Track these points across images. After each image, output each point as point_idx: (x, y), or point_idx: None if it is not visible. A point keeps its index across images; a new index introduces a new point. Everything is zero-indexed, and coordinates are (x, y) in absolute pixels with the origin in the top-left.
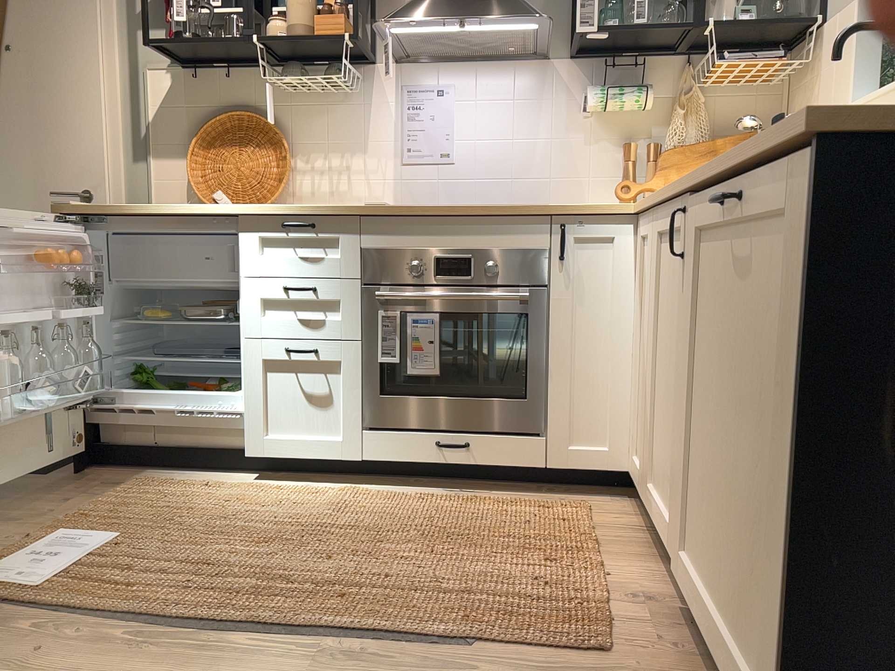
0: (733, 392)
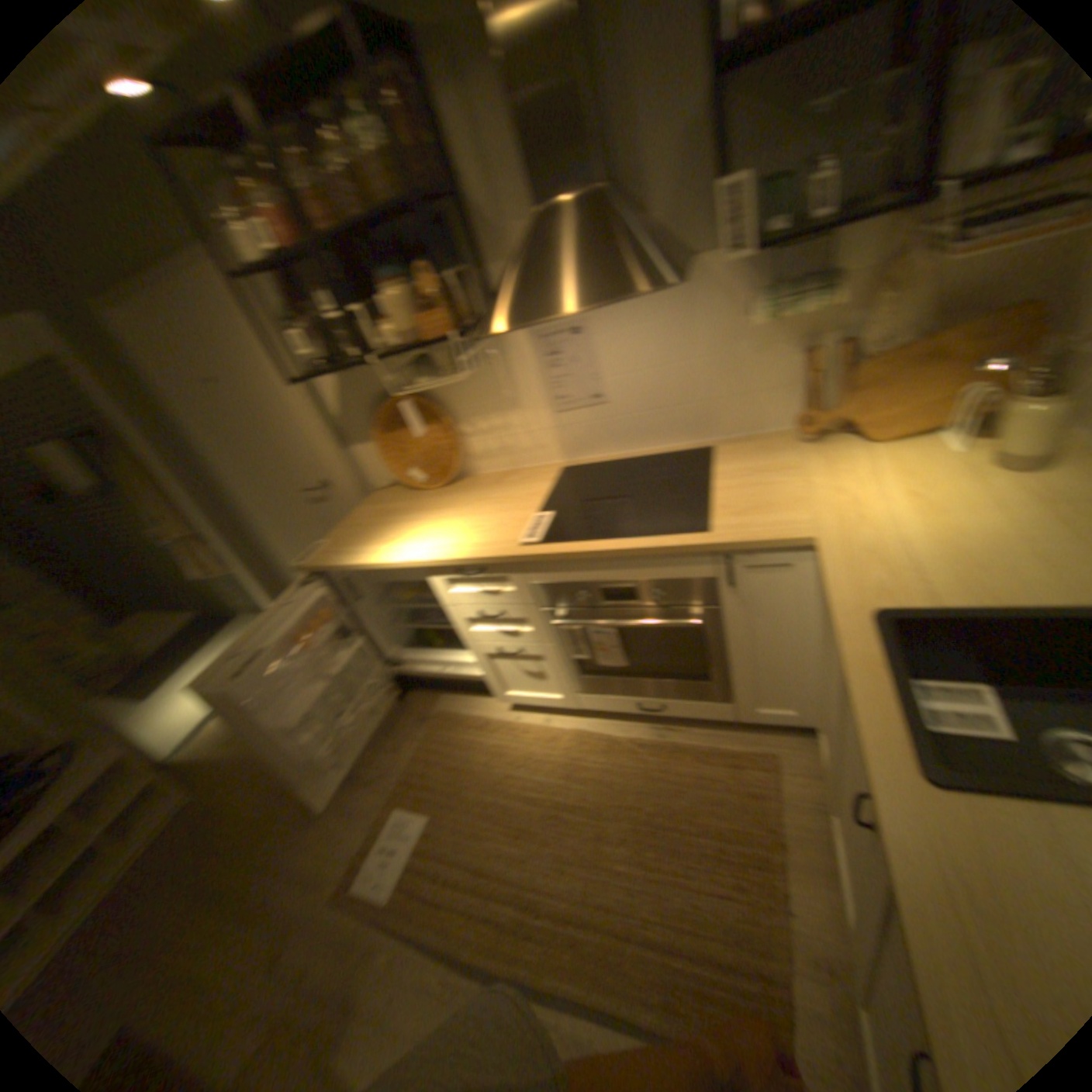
0: None
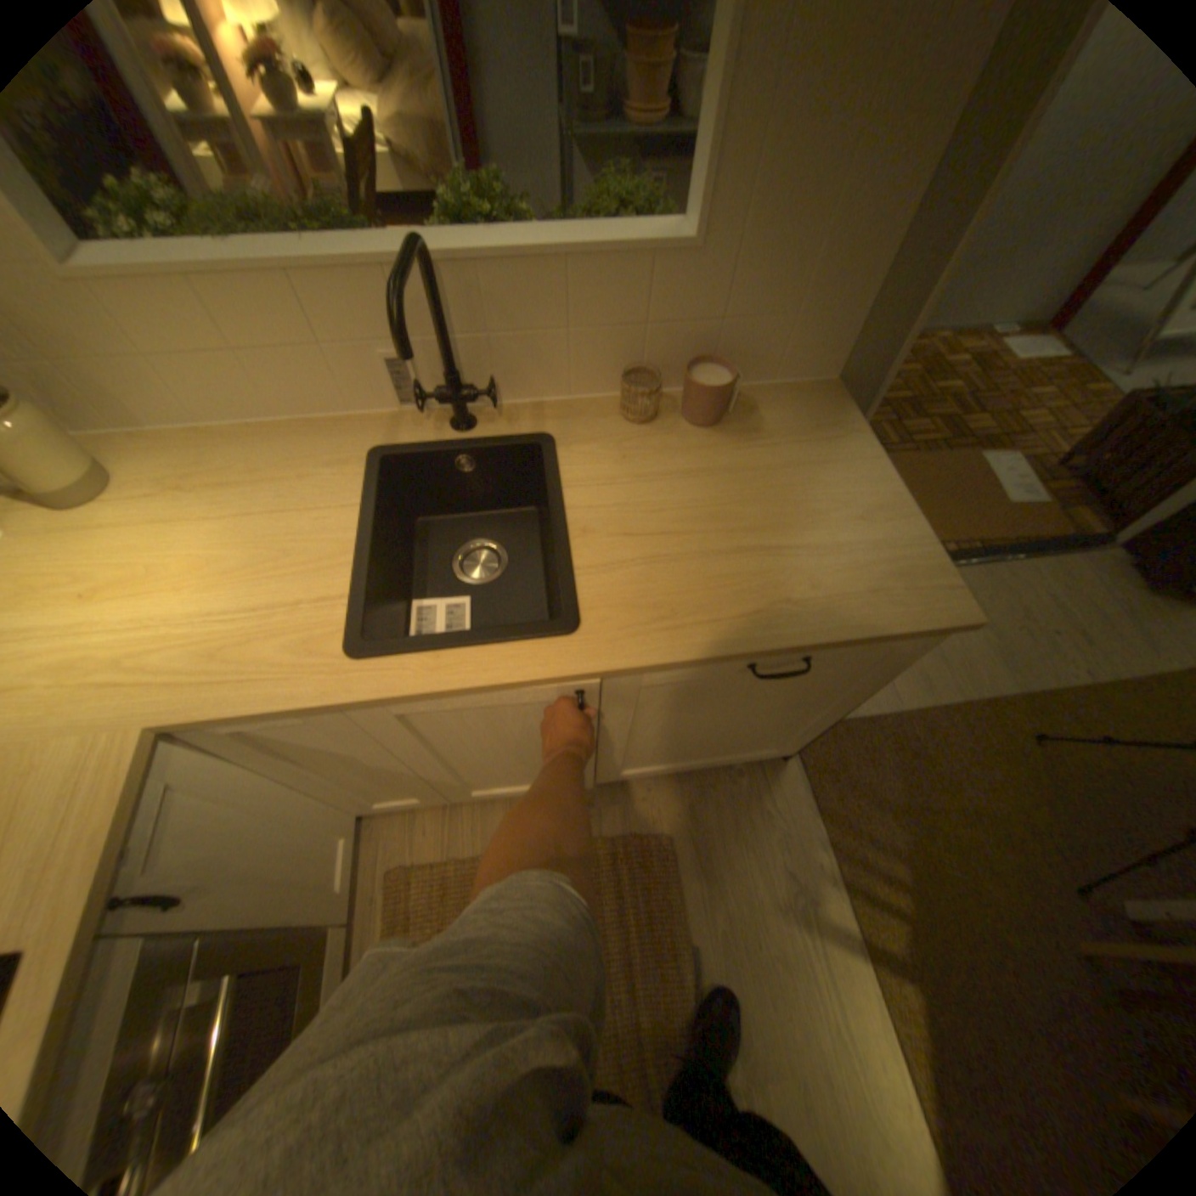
0: (716, 719)
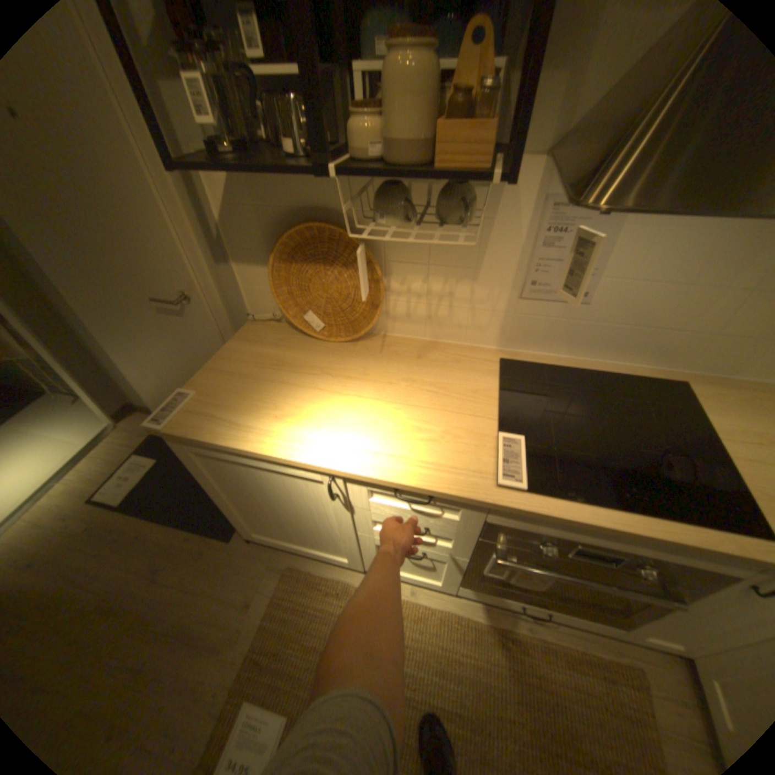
0: None
